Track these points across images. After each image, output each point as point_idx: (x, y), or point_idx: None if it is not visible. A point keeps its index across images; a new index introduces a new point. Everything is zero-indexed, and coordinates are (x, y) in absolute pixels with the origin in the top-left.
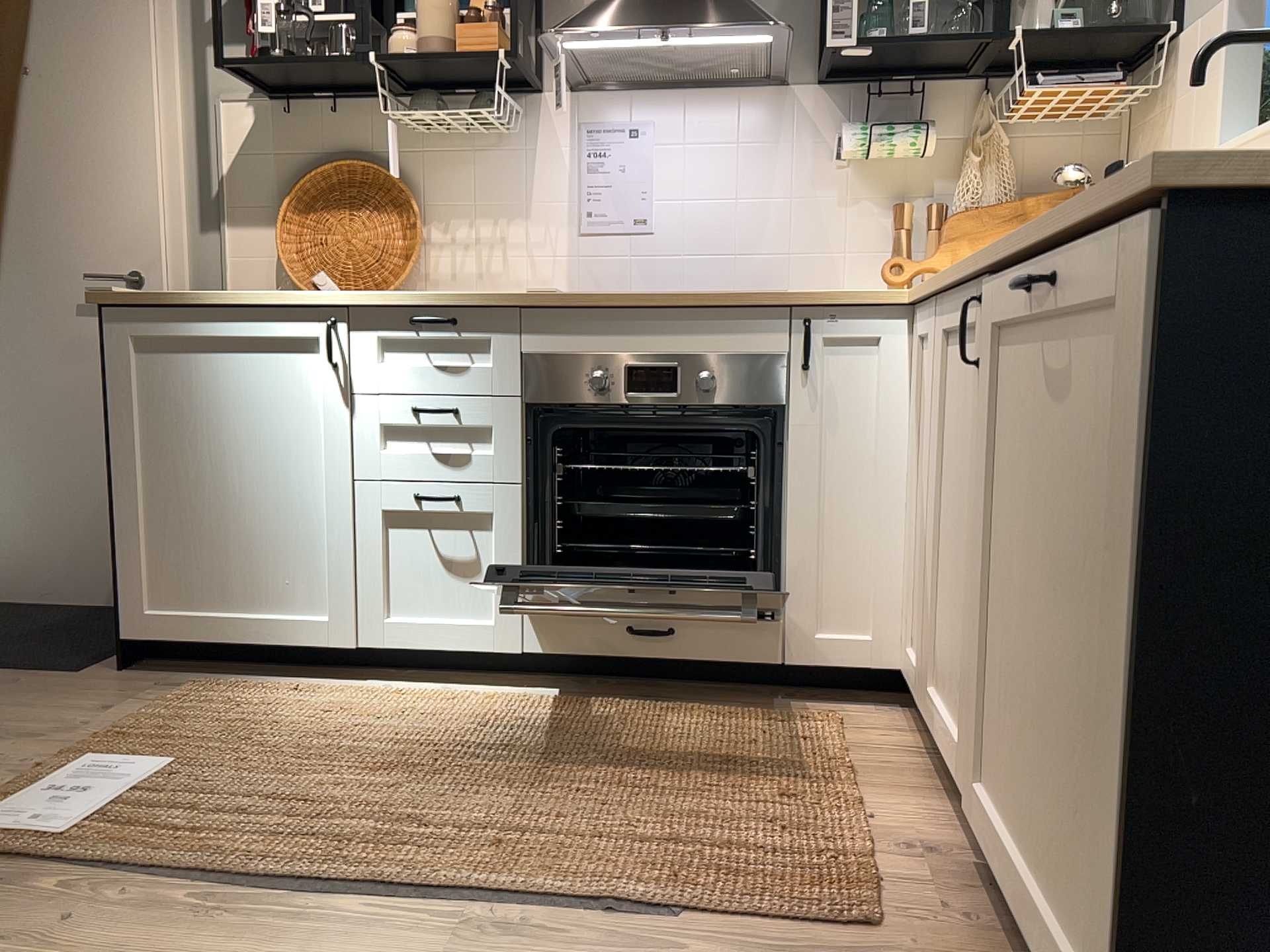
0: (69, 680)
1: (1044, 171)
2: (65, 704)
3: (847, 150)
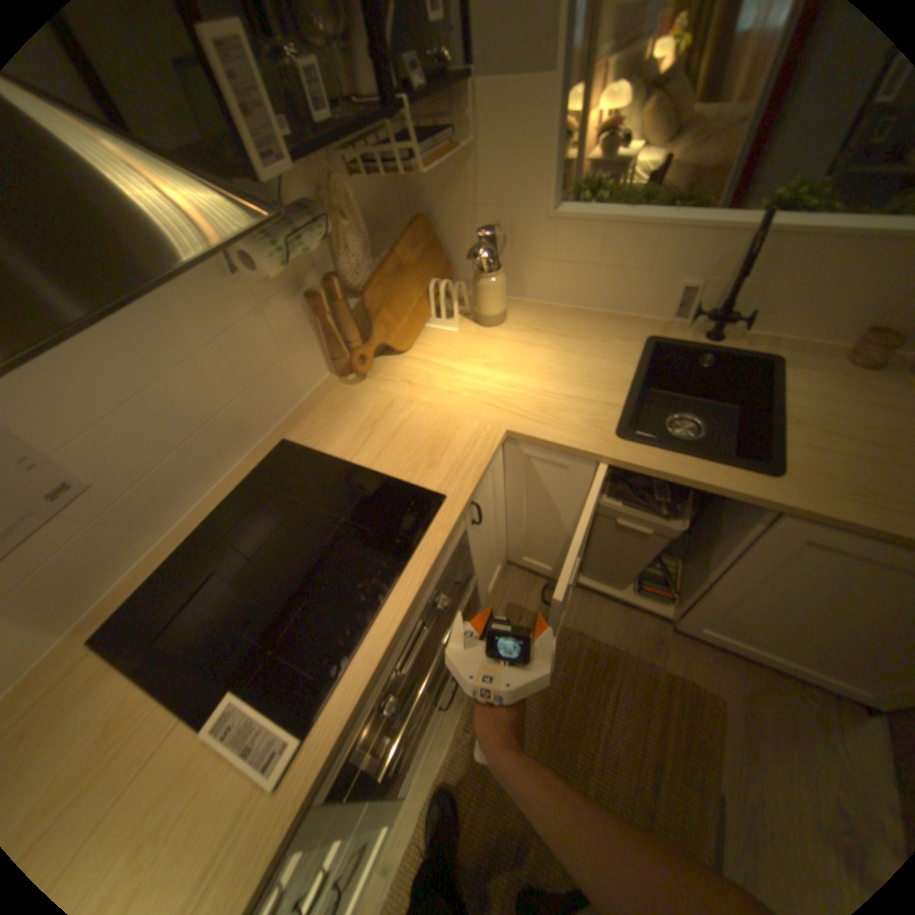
0: None
1: (368, 201)
2: None
3: (259, 264)
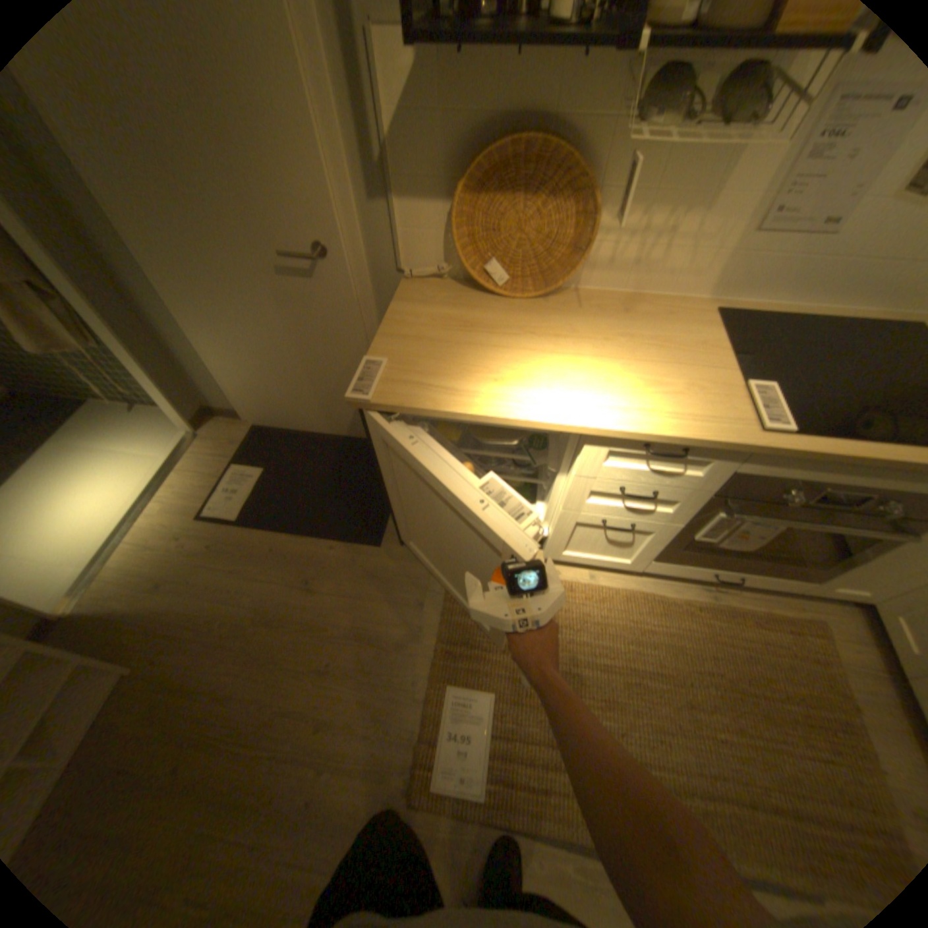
0: (380, 558)
1: None
2: (394, 595)
3: None
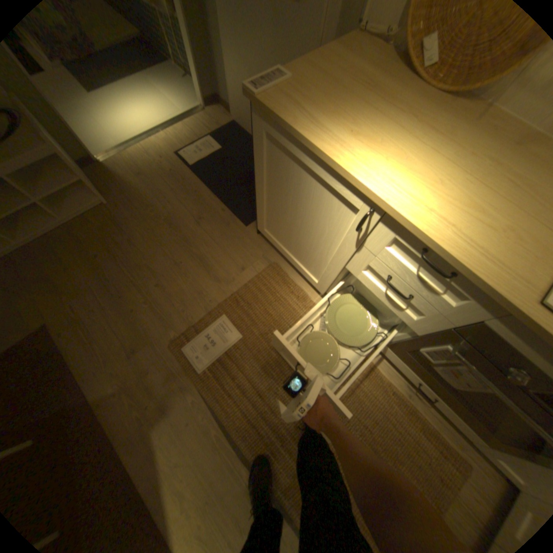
0: (242, 233)
1: None
2: (234, 255)
3: None
